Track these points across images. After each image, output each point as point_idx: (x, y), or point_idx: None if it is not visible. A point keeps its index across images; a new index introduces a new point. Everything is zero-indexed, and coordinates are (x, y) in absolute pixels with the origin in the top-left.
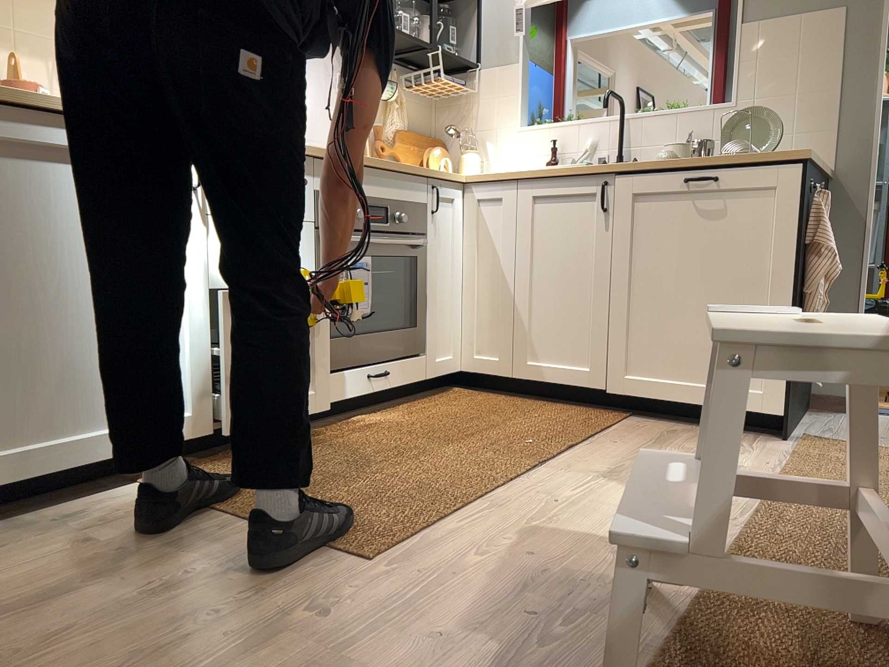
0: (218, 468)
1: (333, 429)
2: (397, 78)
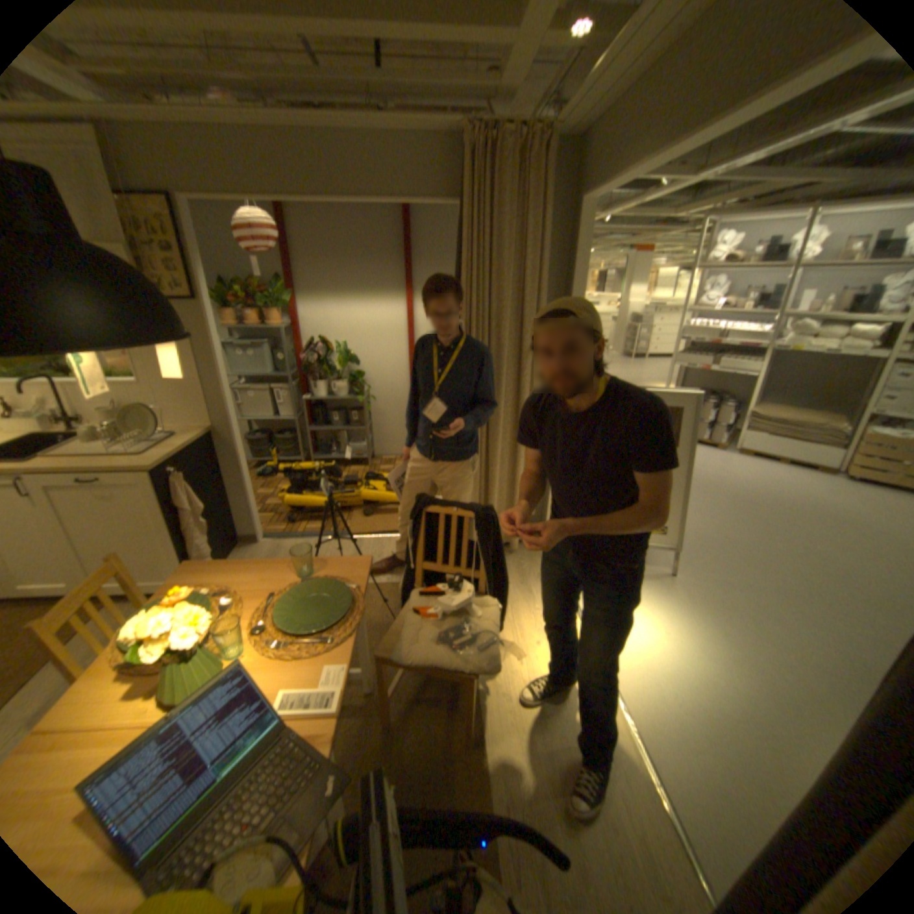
0: None
1: None
2: None
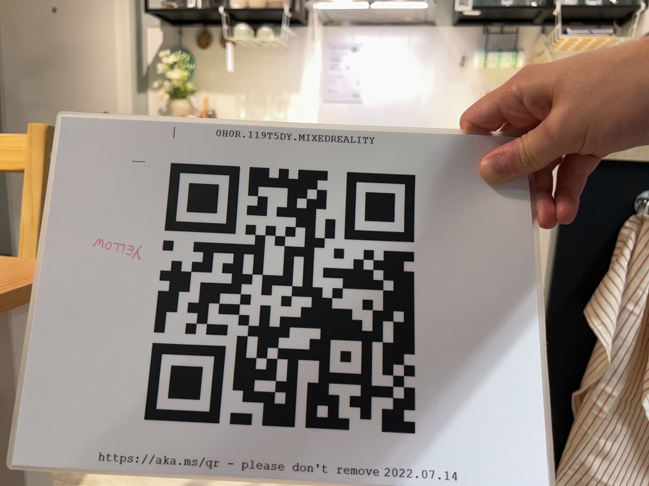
0: None
1: None
2: (541, 41)
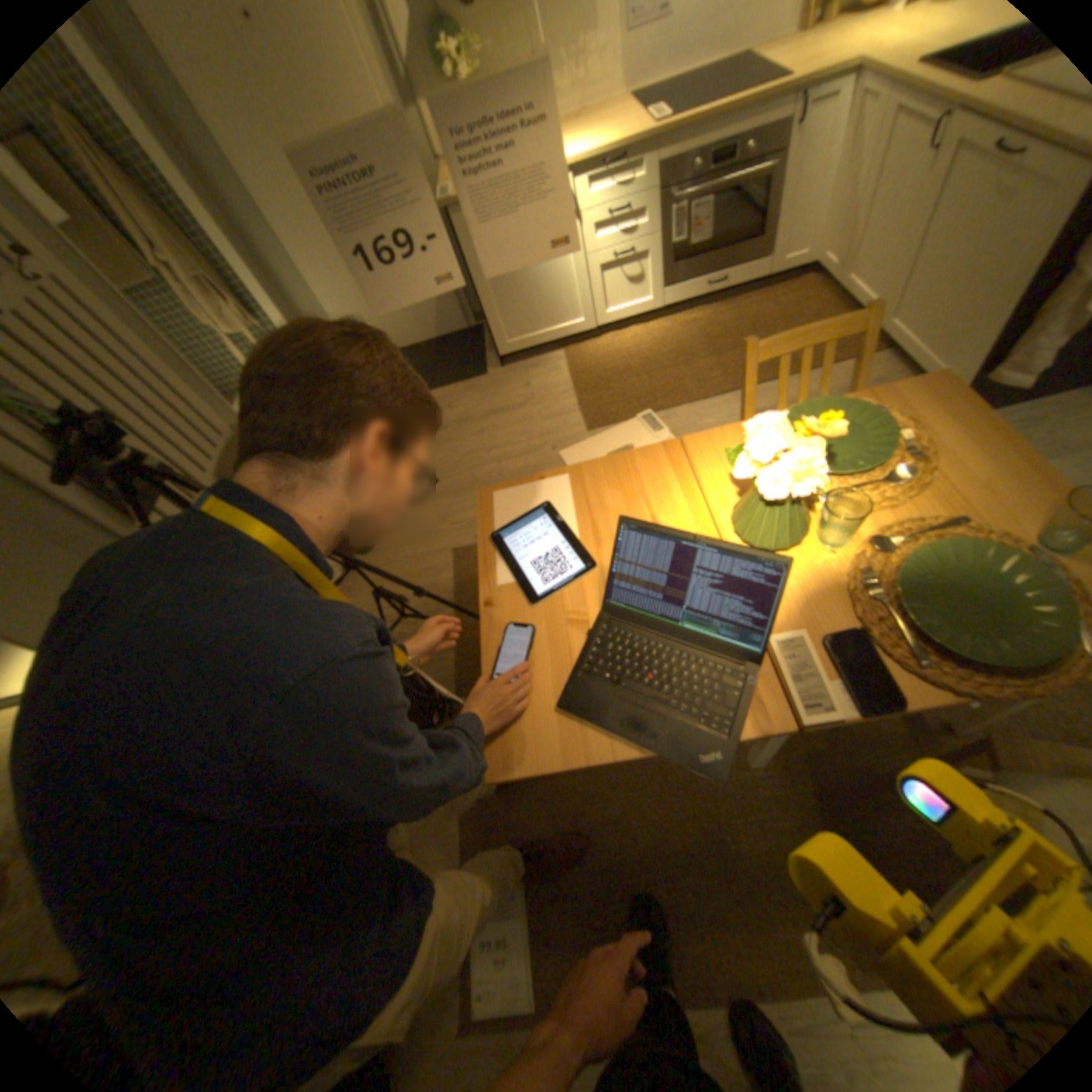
0: (595, 347)
1: (678, 318)
2: None
